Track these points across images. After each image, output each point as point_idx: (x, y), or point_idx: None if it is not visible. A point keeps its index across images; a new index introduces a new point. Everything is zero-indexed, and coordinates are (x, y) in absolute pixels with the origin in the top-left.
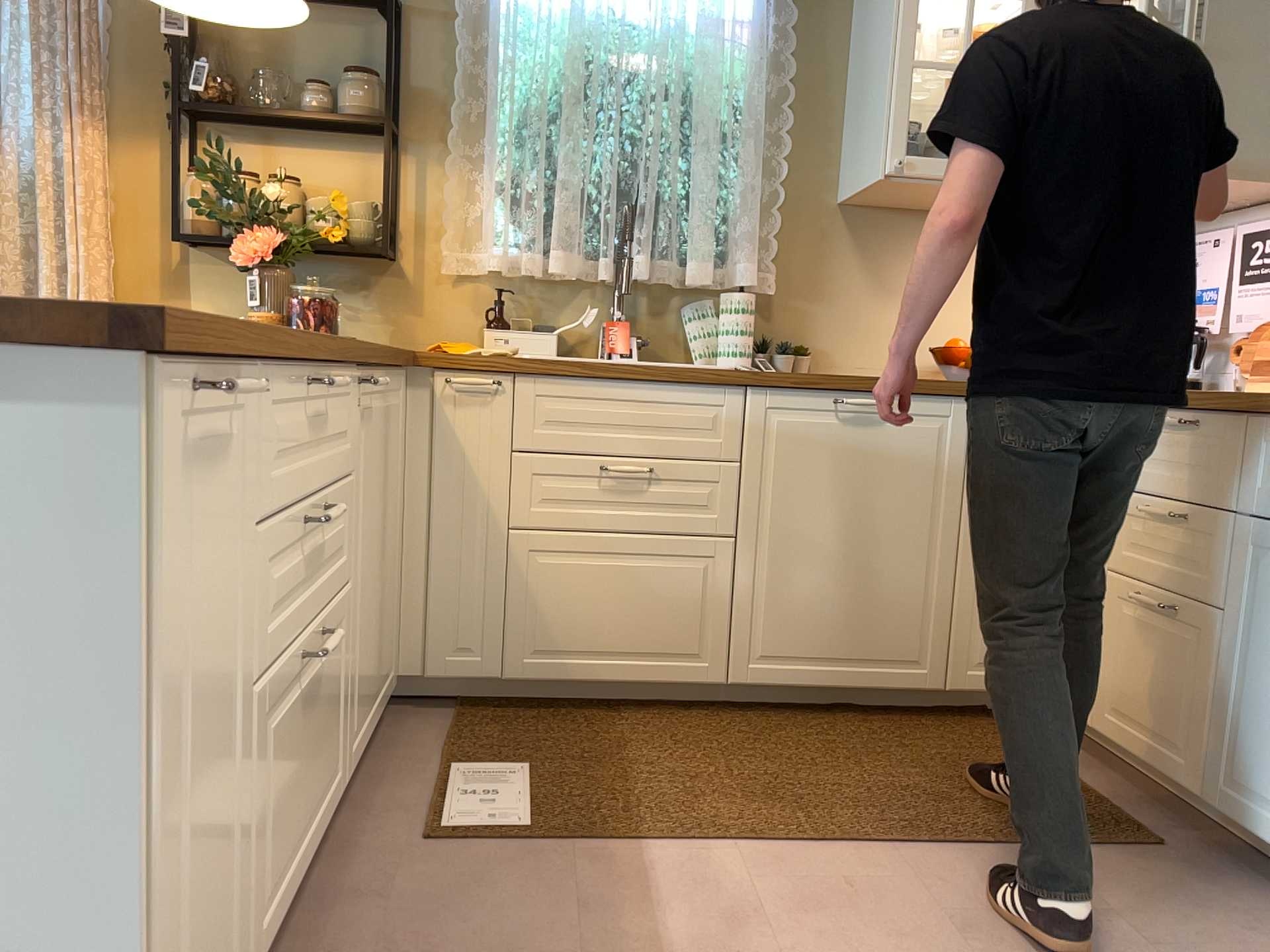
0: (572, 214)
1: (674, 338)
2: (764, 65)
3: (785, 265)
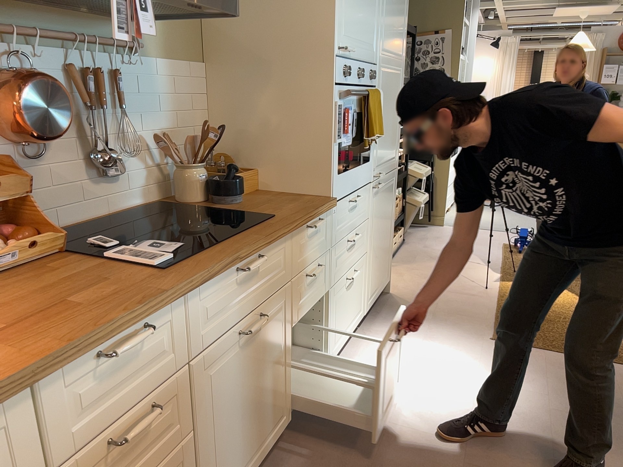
0: None
1: None
2: None
3: None
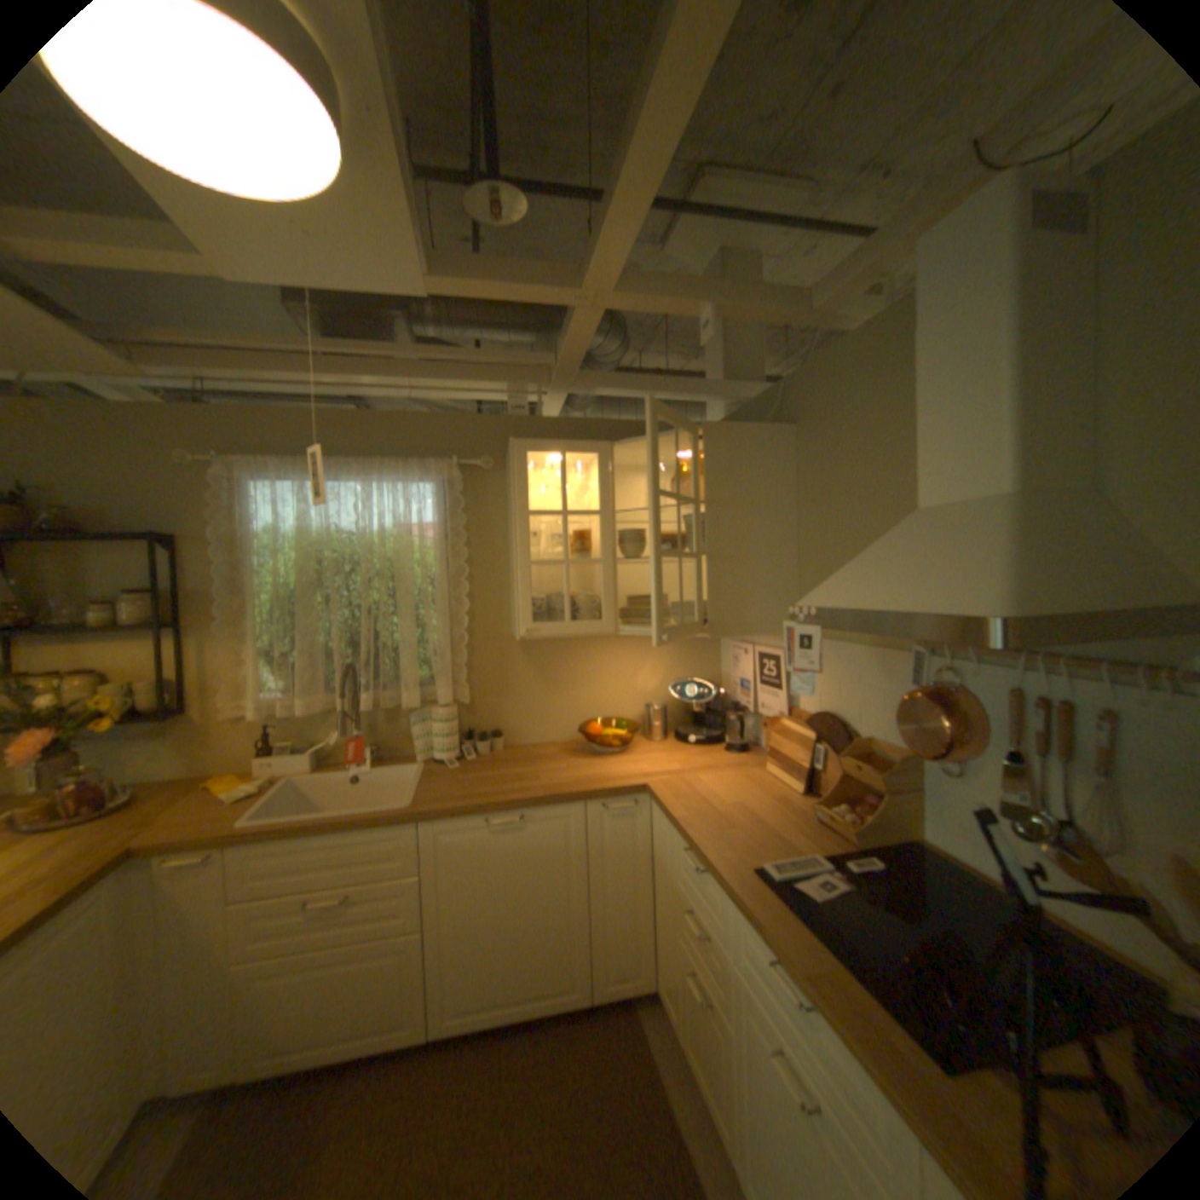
0: (310, 672)
1: (405, 737)
2: (449, 550)
3: (479, 678)
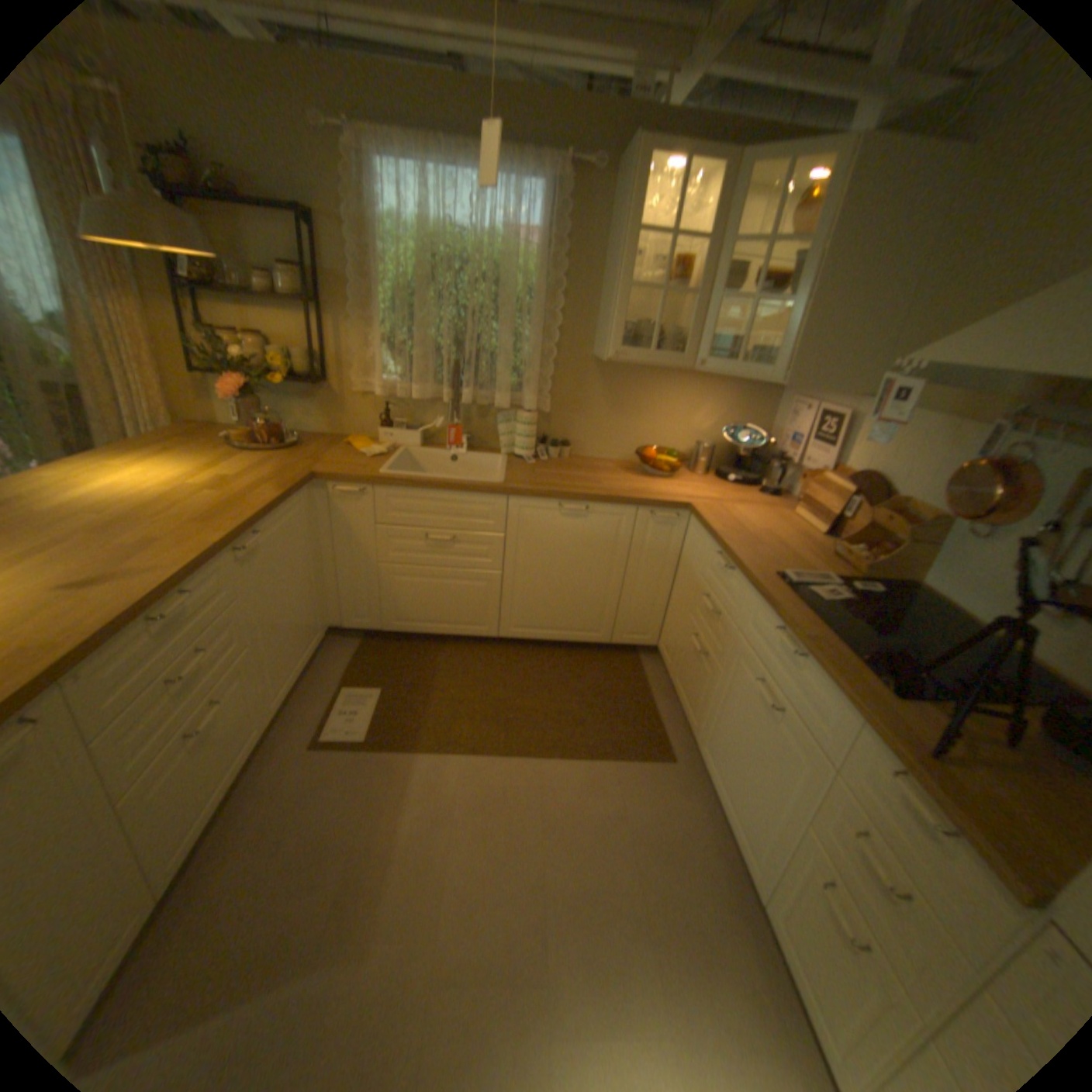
0: (424, 362)
1: (492, 432)
2: (549, 260)
3: (558, 392)
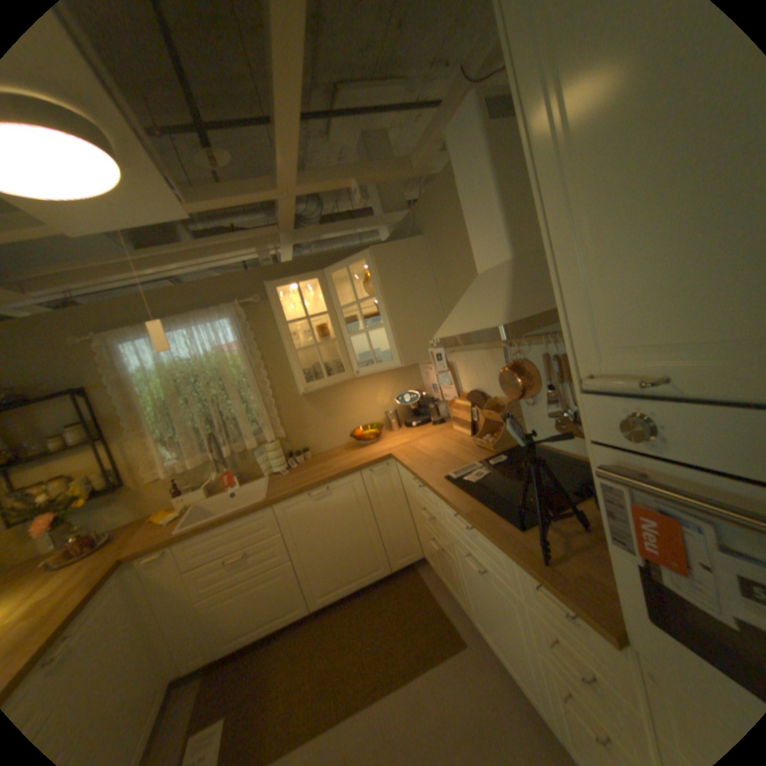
0: (189, 443)
1: (254, 465)
2: (248, 355)
3: (287, 422)
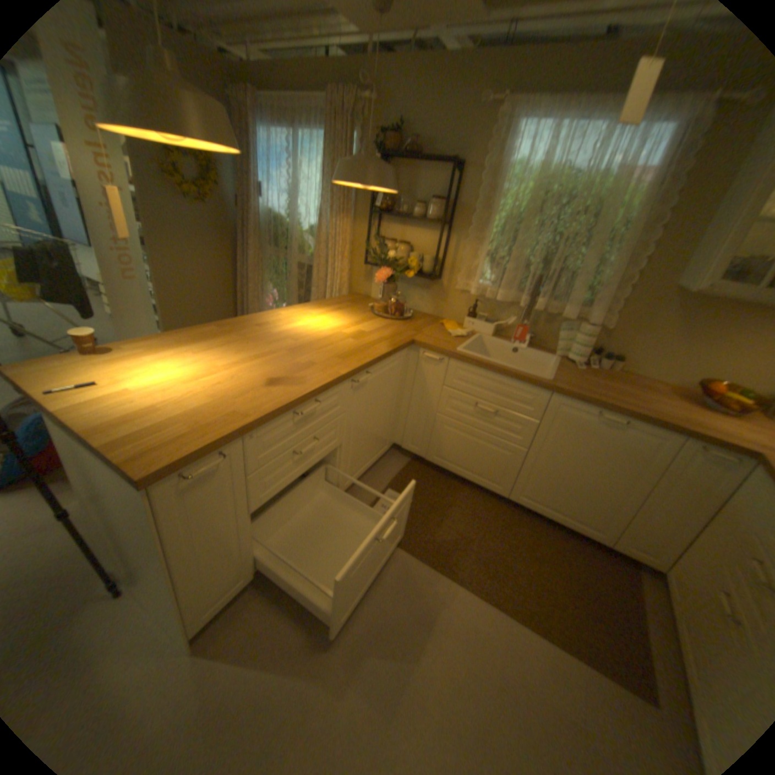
0: (513, 274)
1: (552, 336)
2: (657, 196)
3: (628, 313)
